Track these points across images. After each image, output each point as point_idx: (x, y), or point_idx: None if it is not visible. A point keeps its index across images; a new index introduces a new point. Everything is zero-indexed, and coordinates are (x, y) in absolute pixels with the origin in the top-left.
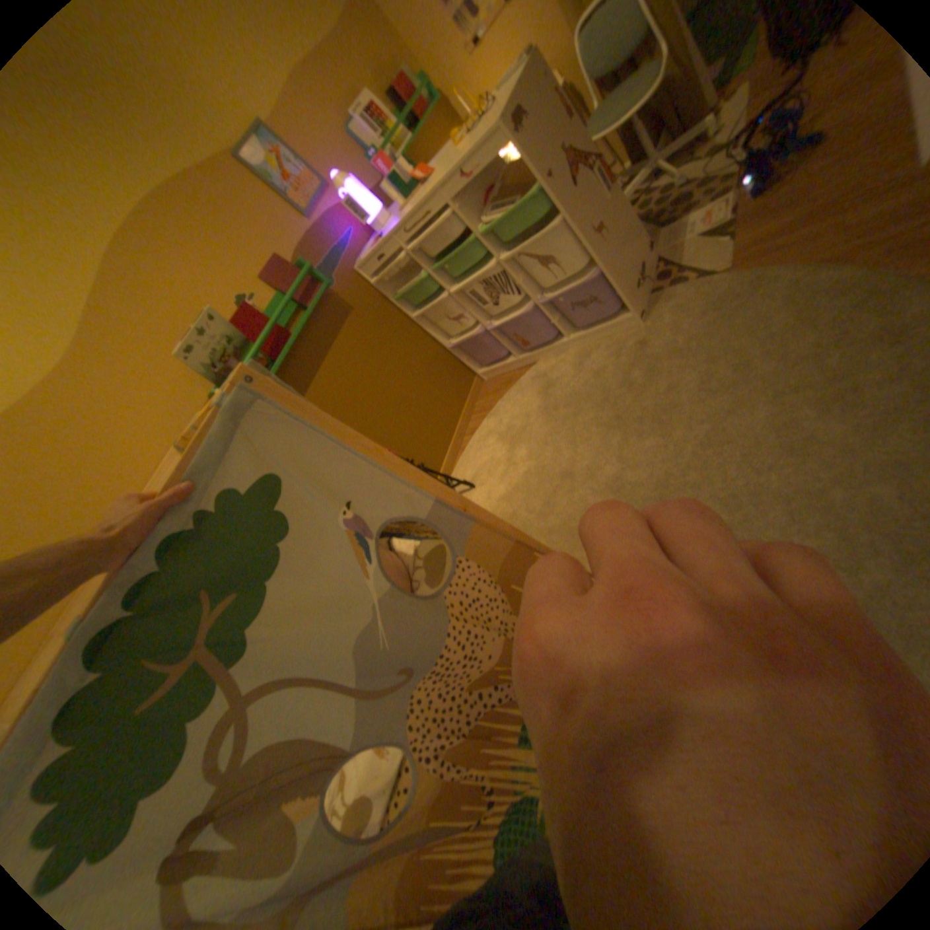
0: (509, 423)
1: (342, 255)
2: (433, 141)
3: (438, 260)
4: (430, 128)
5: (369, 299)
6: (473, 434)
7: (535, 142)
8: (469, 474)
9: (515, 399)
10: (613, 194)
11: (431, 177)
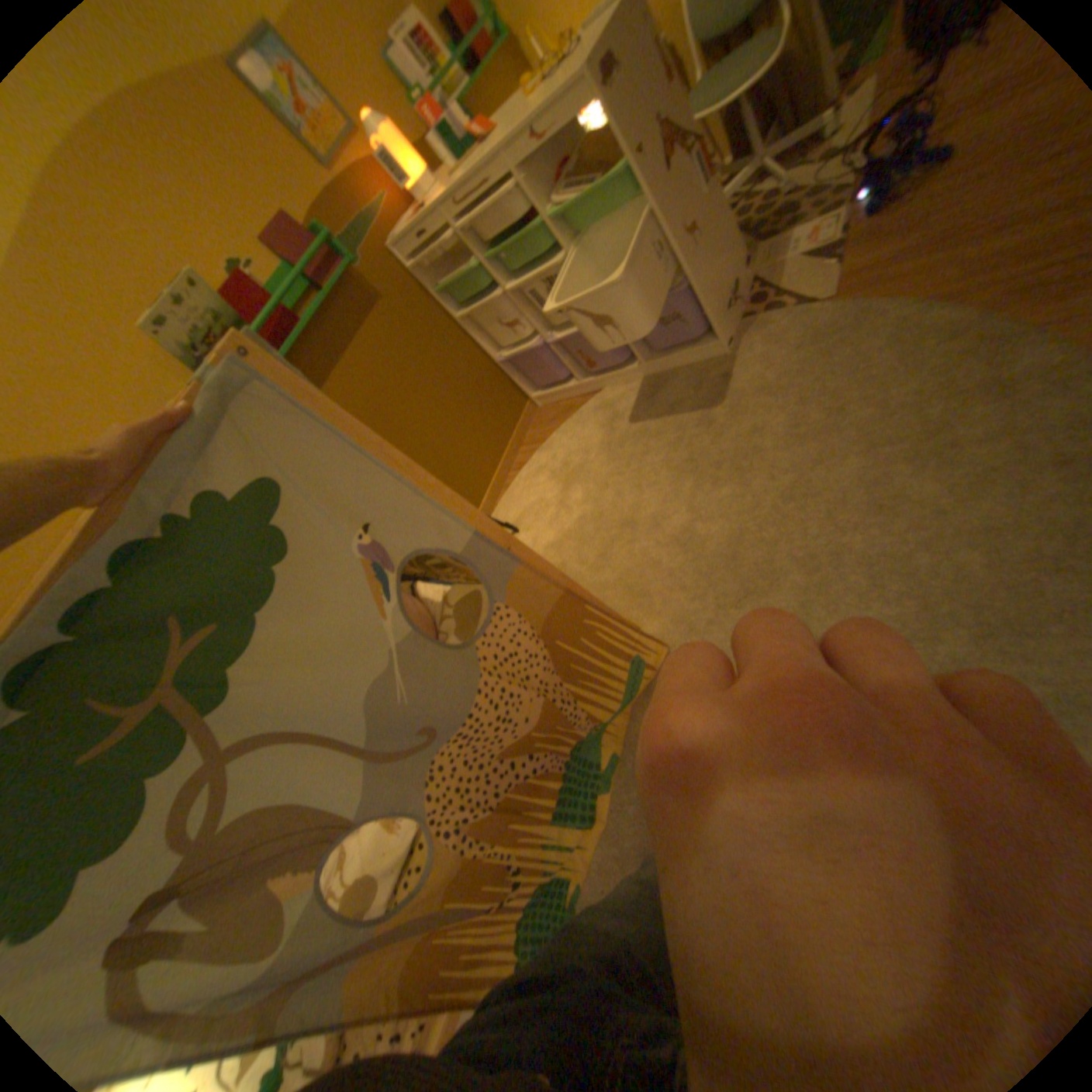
0: (564, 460)
1: (371, 226)
2: (495, 94)
3: (492, 247)
4: (492, 76)
5: (402, 288)
6: (519, 470)
7: (625, 105)
8: (512, 517)
9: (573, 432)
10: (710, 190)
11: (491, 135)
